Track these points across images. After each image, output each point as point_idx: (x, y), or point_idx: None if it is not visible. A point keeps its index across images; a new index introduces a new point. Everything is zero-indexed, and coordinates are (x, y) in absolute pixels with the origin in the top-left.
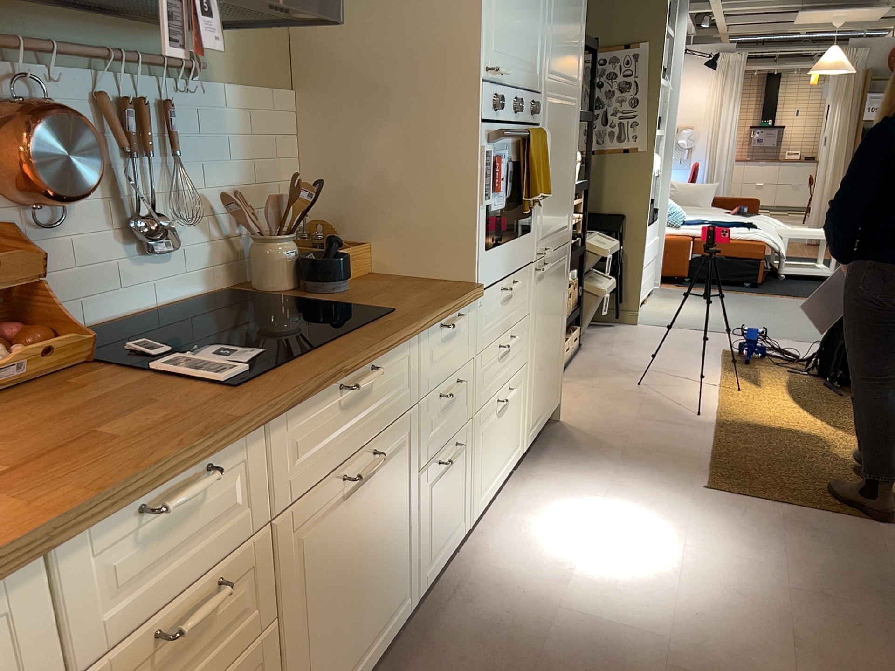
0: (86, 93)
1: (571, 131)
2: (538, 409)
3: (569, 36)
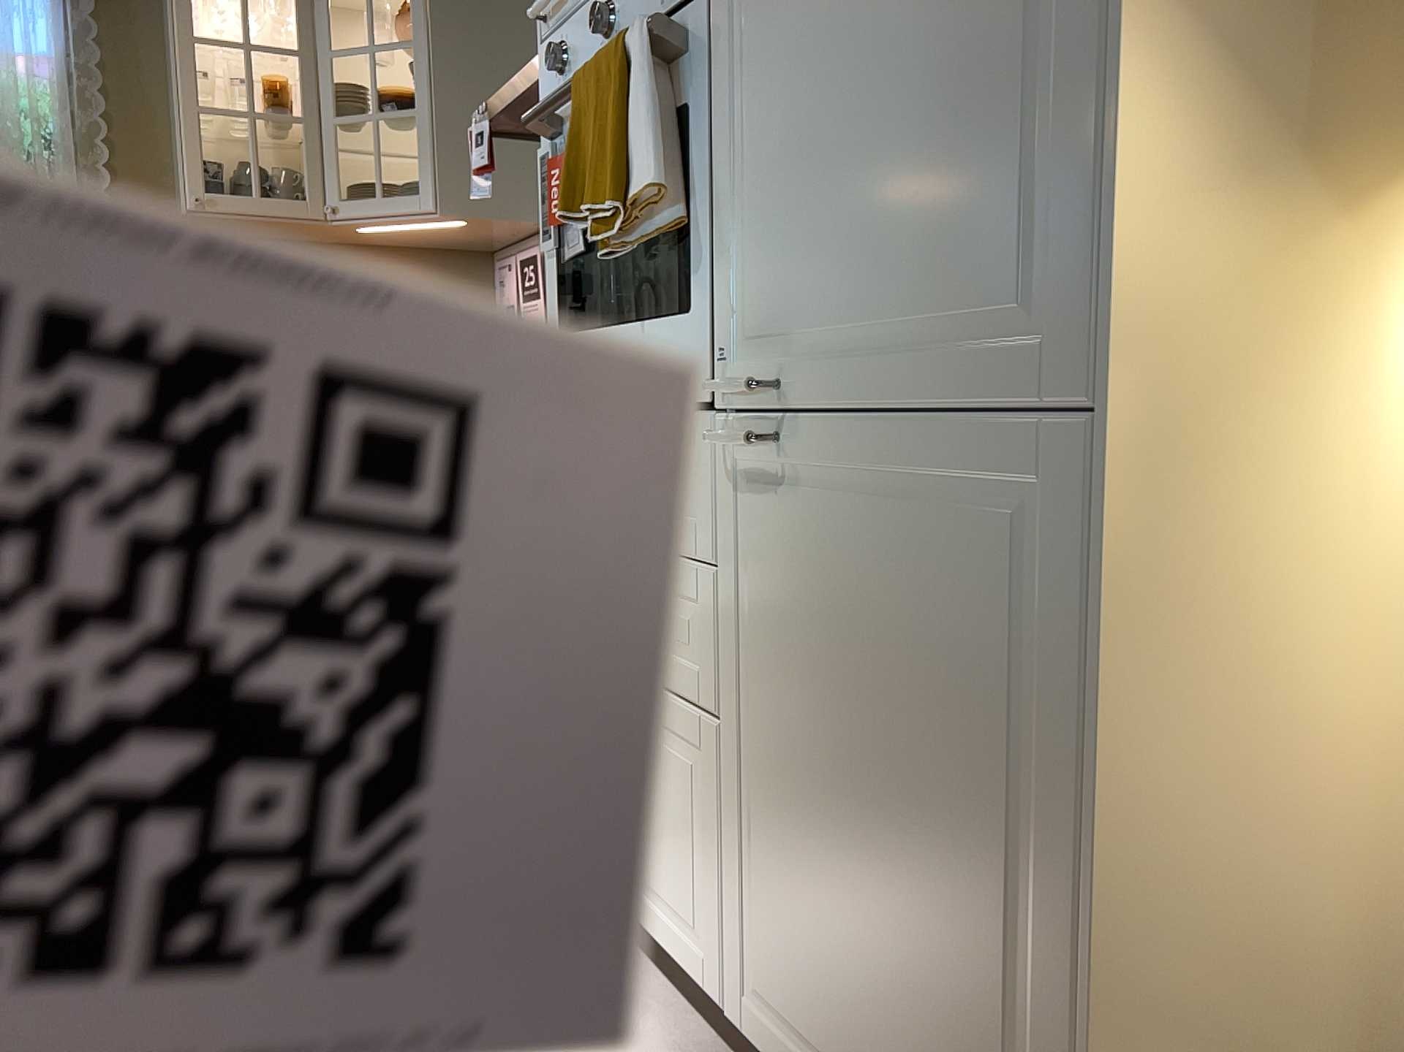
0: None
1: None
2: (804, 1003)
3: None
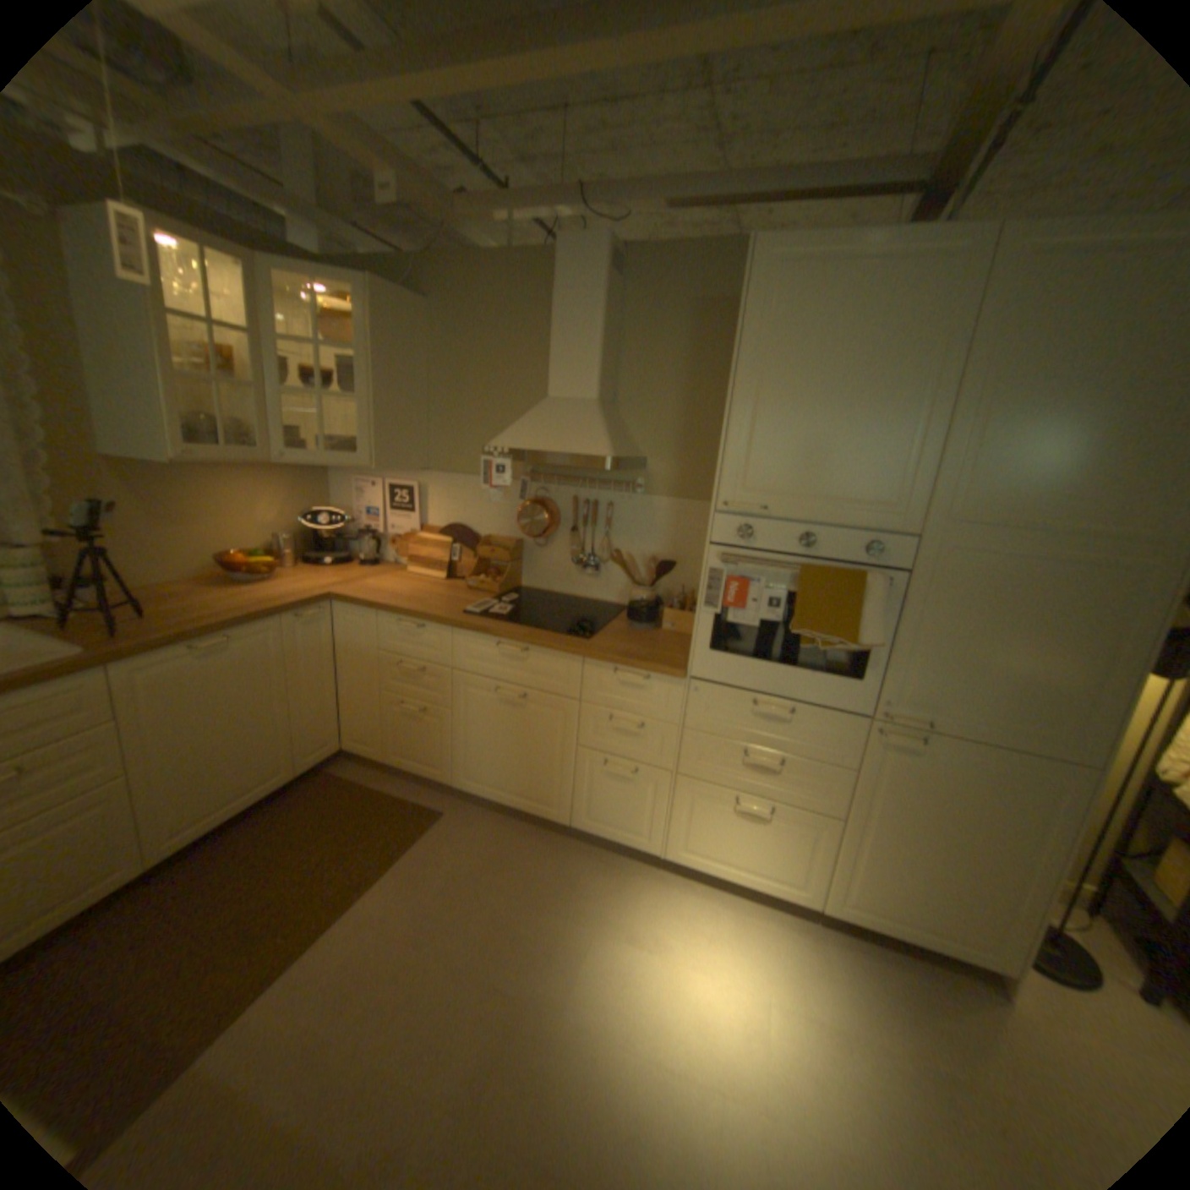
0: (569, 497)
1: (1098, 601)
2: (884, 903)
3: (1086, 464)
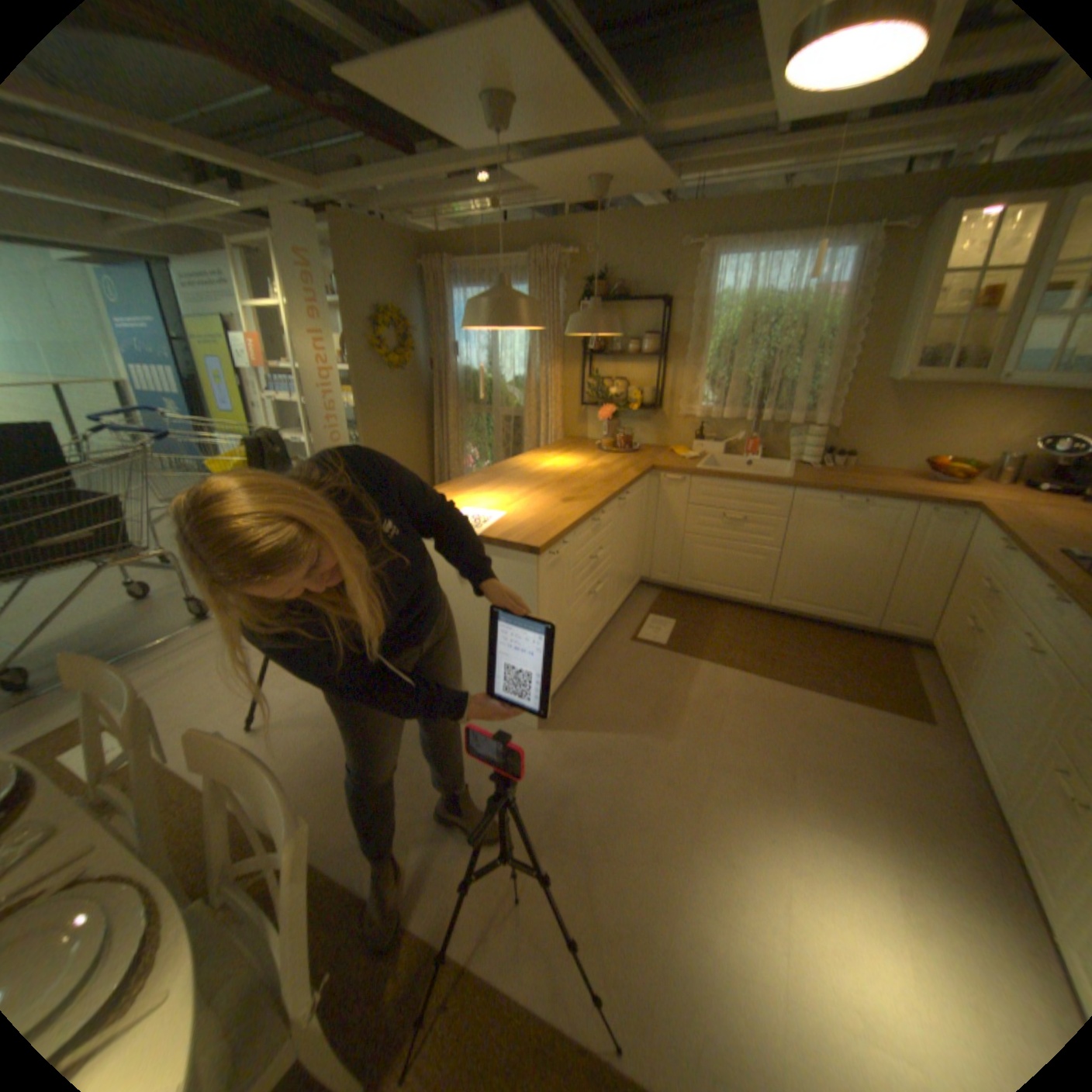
0: None
1: None
2: None
3: None
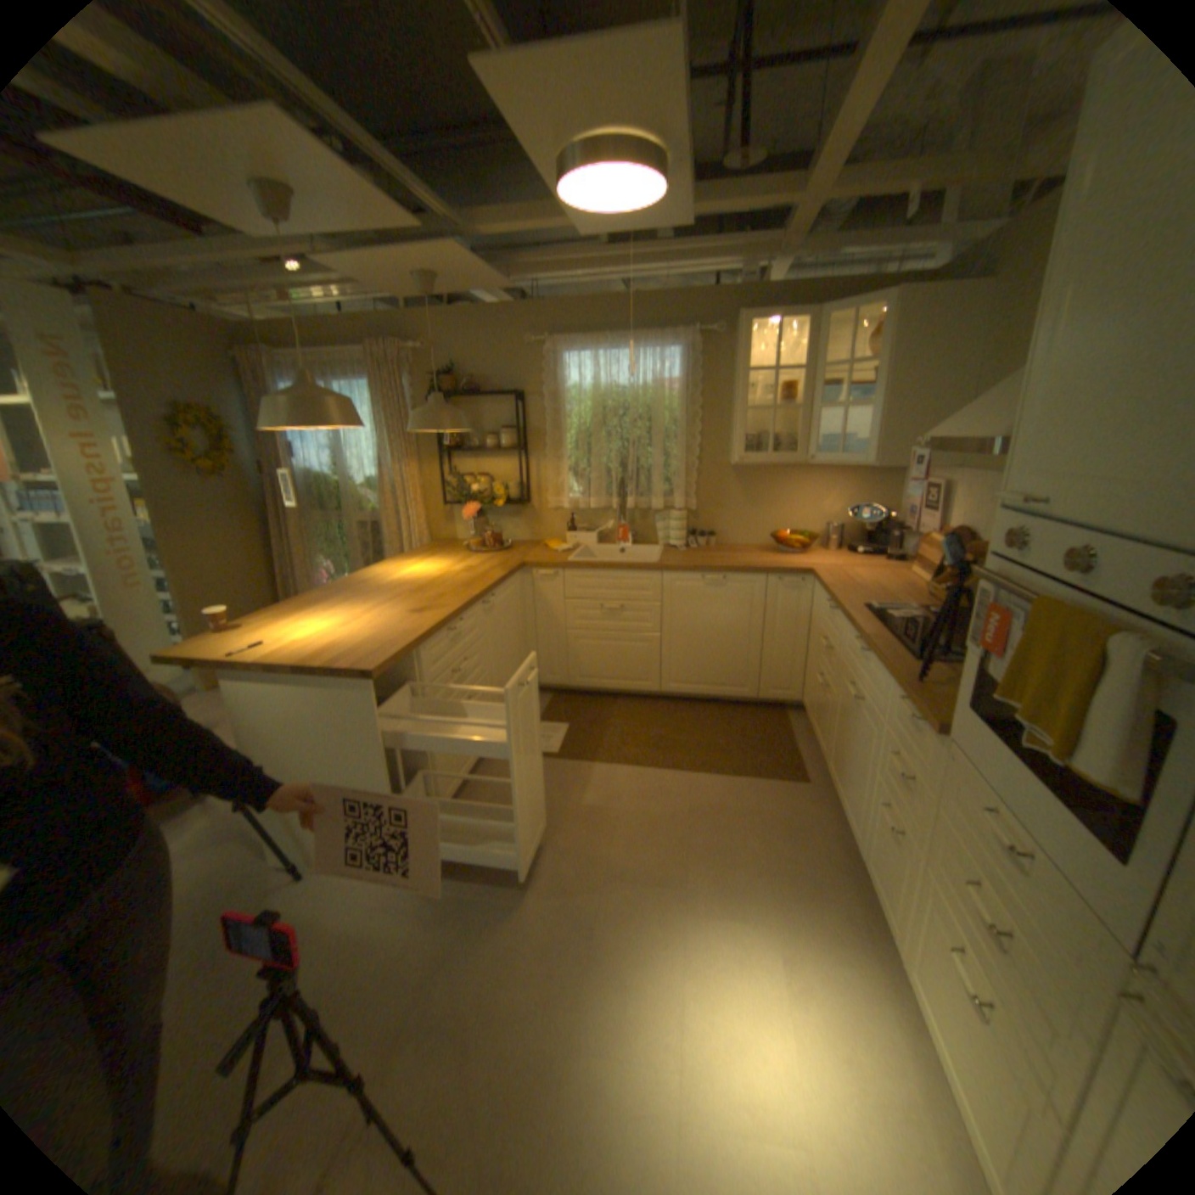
0: None
1: None
2: None
3: None
